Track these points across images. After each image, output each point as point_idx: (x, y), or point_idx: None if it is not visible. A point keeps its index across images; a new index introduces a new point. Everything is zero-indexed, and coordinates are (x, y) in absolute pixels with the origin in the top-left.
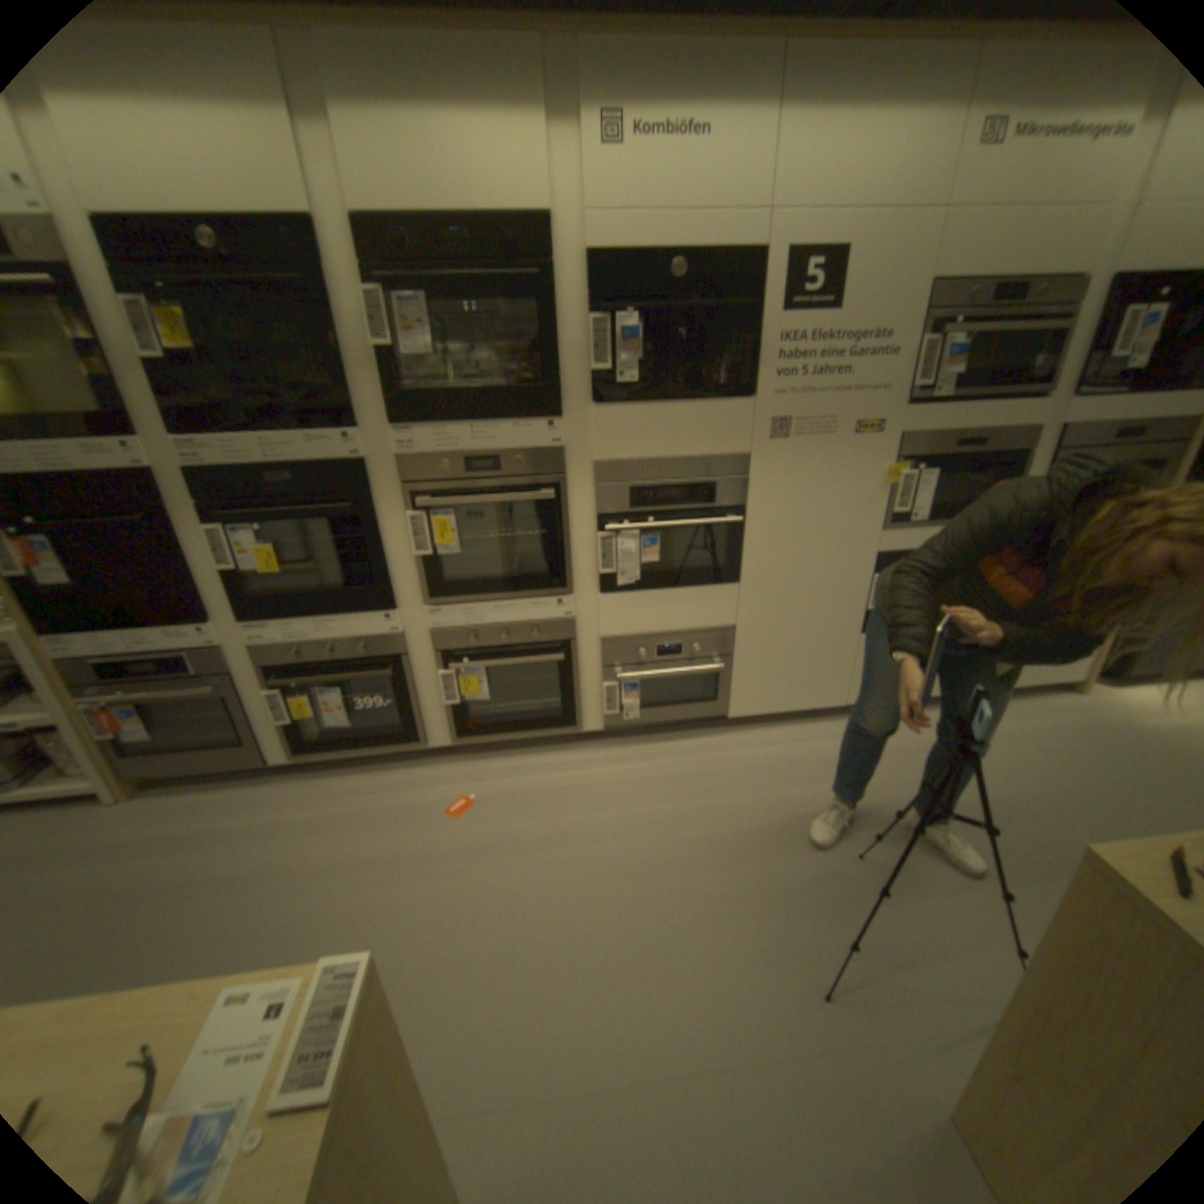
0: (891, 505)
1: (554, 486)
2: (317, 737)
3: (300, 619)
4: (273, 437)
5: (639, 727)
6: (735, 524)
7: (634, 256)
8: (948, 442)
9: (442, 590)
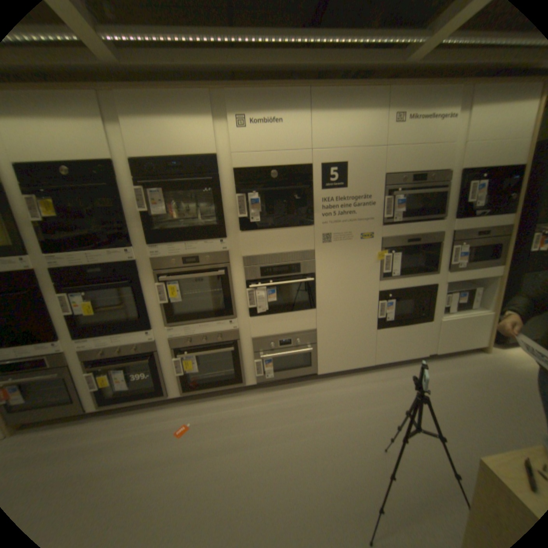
0: (382, 269)
1: (224, 268)
2: (111, 396)
3: (102, 337)
4: (91, 253)
5: (274, 381)
6: (310, 281)
7: (254, 169)
8: (403, 240)
9: (172, 319)
